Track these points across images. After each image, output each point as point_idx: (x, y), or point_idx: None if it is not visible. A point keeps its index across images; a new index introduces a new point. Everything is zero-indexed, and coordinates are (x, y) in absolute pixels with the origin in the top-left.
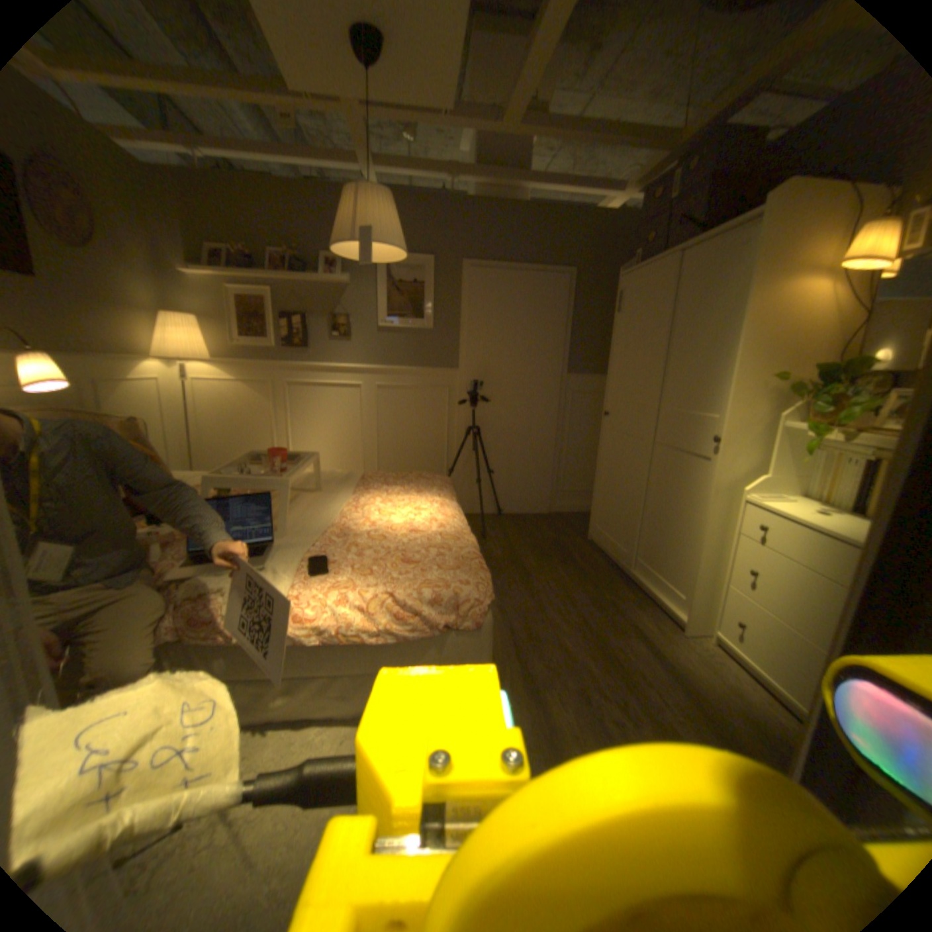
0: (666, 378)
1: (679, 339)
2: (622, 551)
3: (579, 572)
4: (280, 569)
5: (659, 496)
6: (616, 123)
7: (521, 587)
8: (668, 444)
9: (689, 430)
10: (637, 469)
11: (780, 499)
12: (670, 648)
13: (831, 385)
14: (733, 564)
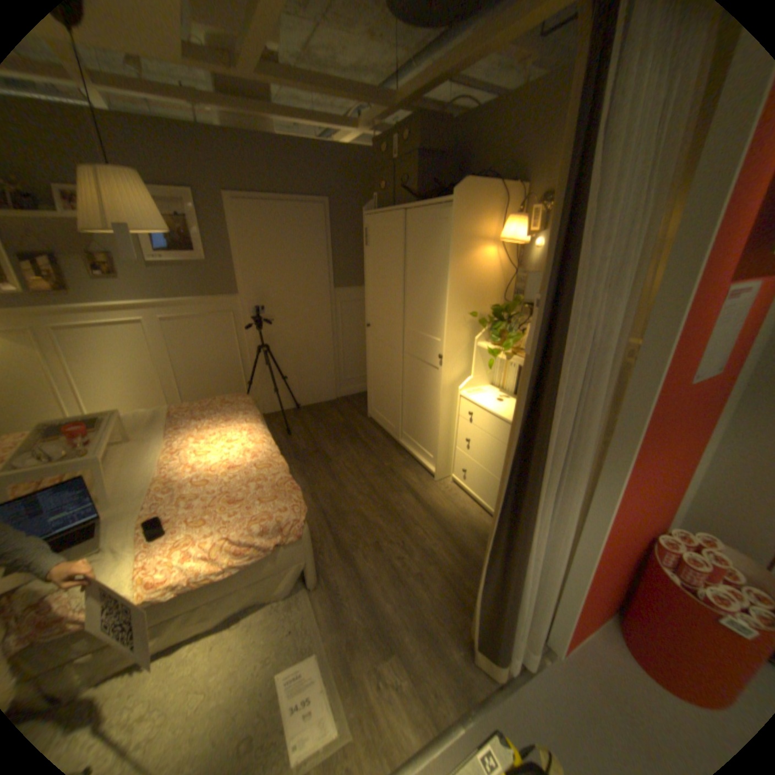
0: (405, 306)
1: (410, 279)
2: (392, 426)
3: (365, 448)
4: (118, 547)
5: (410, 390)
6: (341, 81)
7: (325, 473)
8: (411, 354)
9: (423, 347)
10: (394, 370)
11: (478, 392)
12: (426, 492)
13: (498, 321)
14: (456, 433)
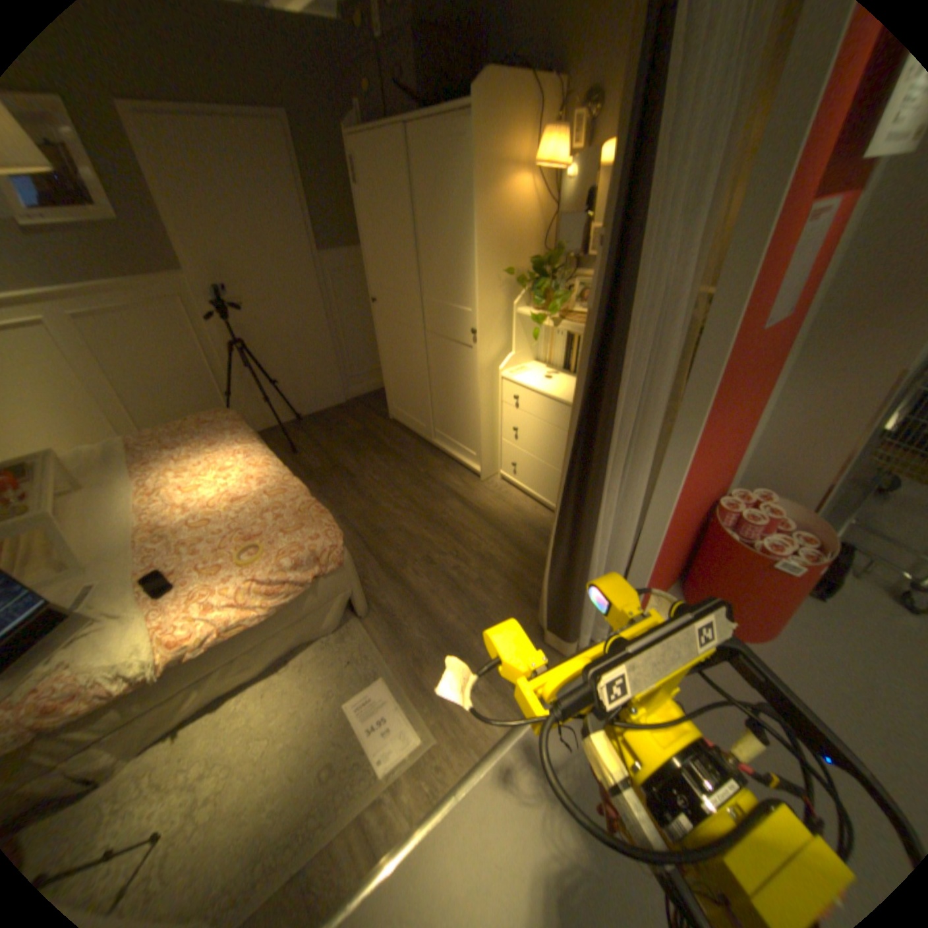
0: (420, 268)
1: (423, 229)
2: (422, 426)
3: (393, 456)
4: (115, 613)
5: (440, 378)
6: None
7: (351, 491)
8: (436, 333)
9: (450, 321)
10: (416, 356)
11: (521, 371)
12: (473, 495)
13: (540, 277)
14: (501, 424)
